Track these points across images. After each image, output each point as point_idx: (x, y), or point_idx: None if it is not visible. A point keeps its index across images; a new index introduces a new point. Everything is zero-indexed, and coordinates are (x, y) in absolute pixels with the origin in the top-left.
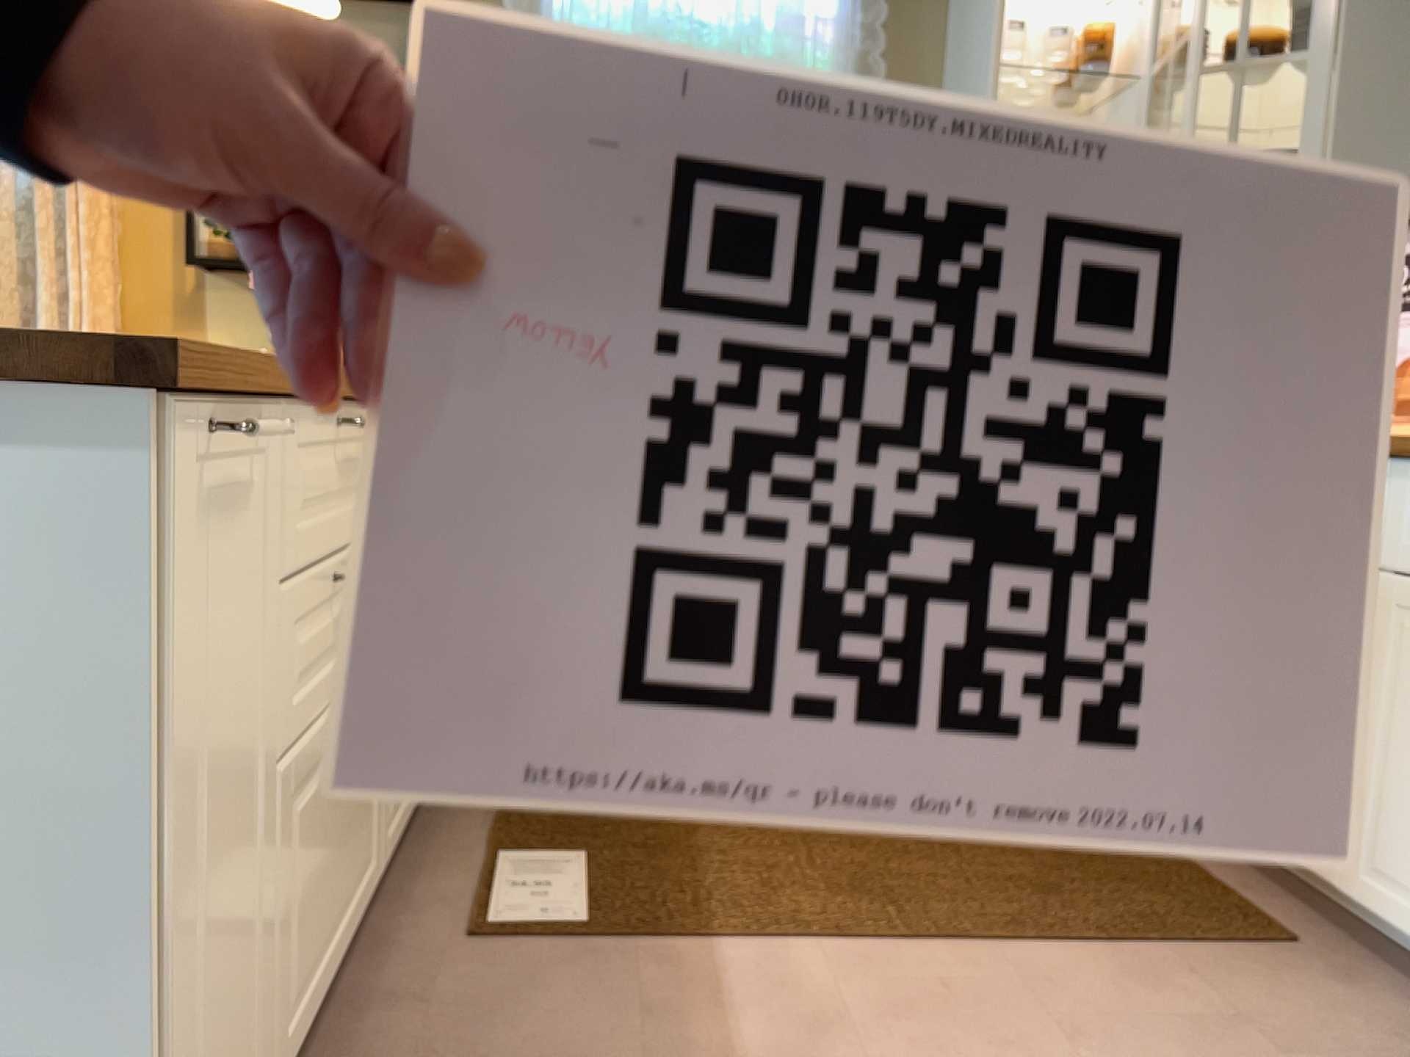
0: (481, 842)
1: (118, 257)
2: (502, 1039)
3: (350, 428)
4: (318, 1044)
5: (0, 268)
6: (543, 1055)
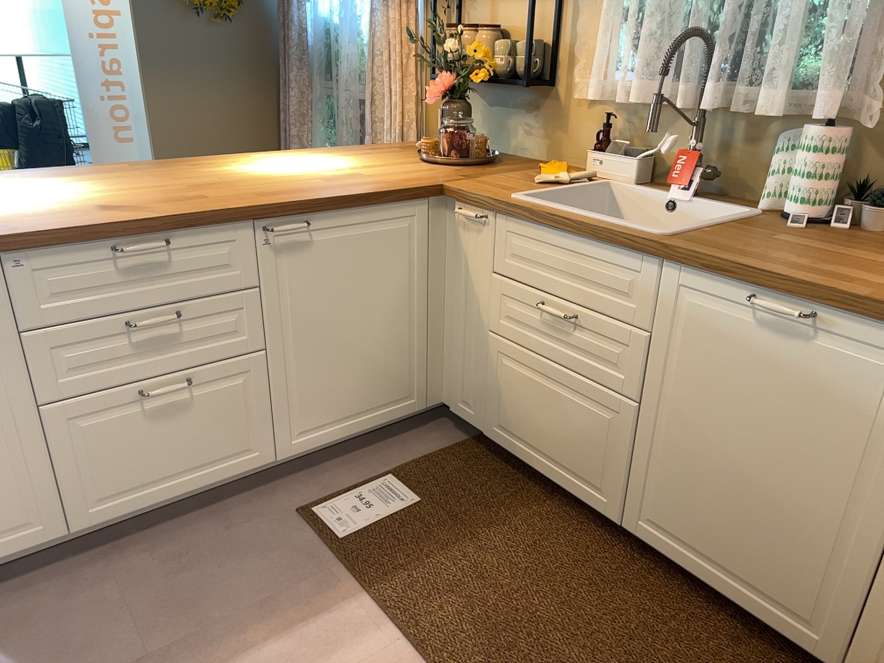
0: (401, 462)
1: (414, 74)
2: (219, 566)
3: (118, 251)
4: (186, 518)
5: (372, 83)
6: (213, 585)
